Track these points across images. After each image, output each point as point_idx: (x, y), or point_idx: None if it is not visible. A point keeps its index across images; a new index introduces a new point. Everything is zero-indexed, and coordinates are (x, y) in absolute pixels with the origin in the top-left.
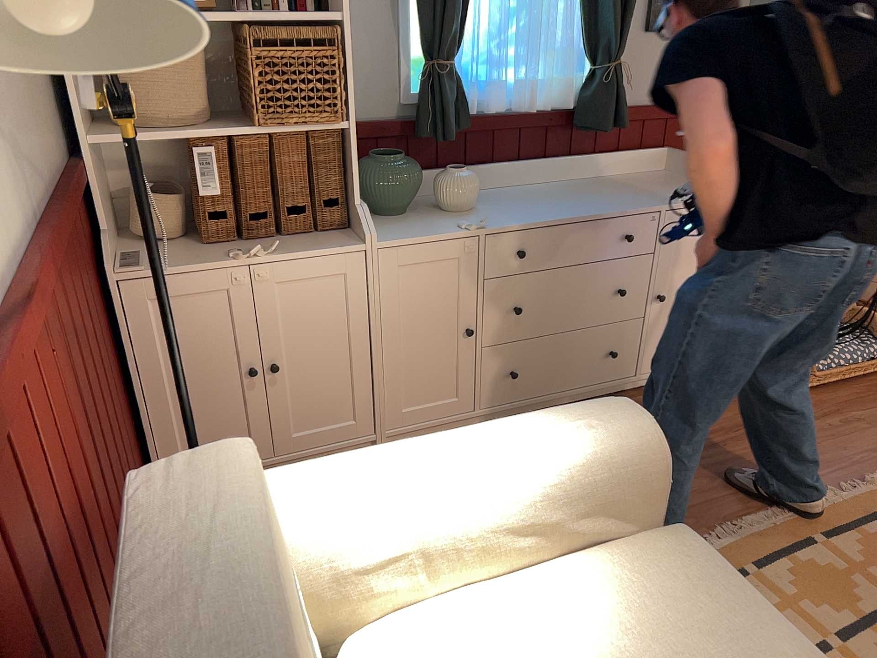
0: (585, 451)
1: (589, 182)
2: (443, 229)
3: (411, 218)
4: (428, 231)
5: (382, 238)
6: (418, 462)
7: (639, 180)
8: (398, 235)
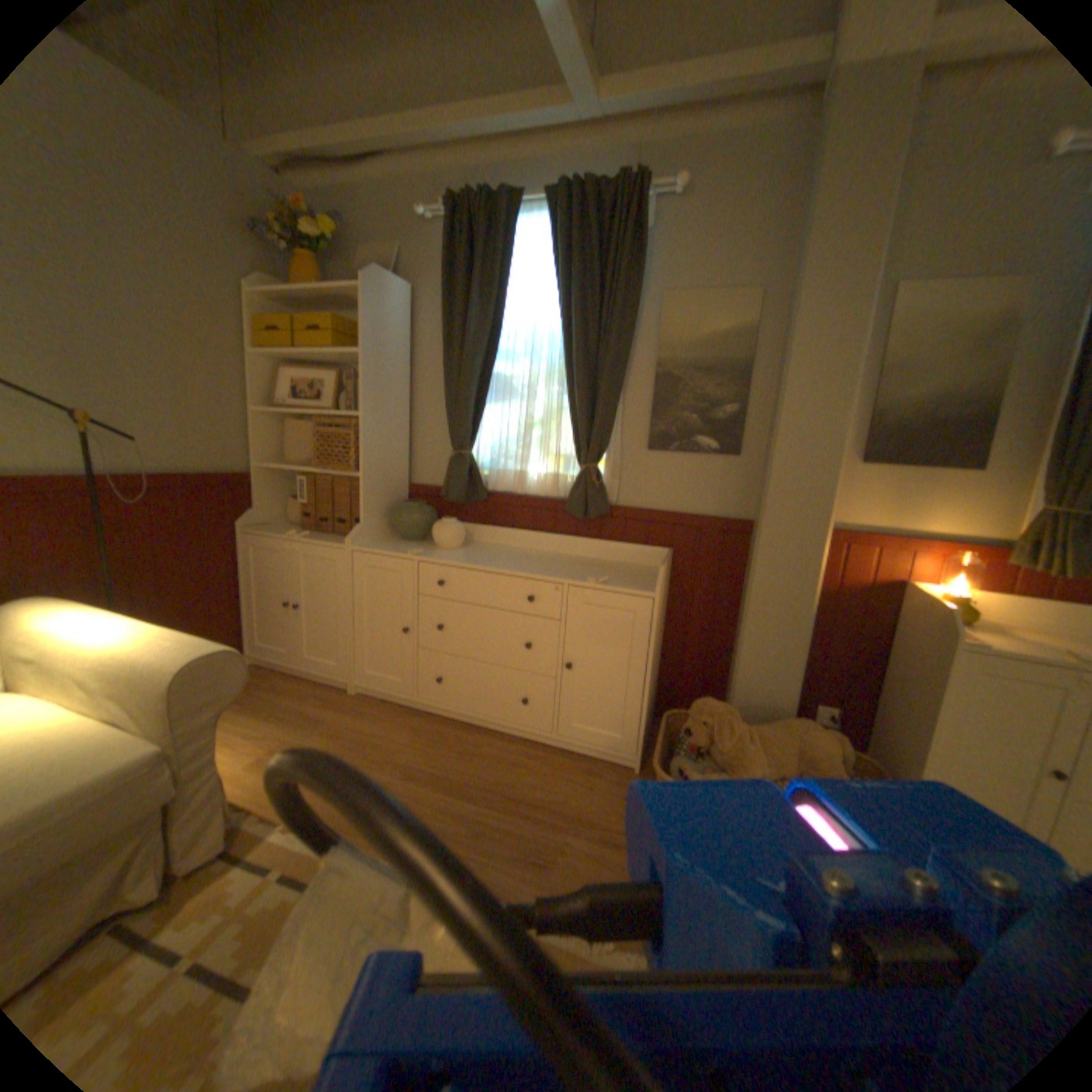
0: (140, 655)
1: (578, 559)
2: (401, 551)
3: (410, 544)
4: (391, 550)
5: (363, 546)
6: (97, 622)
7: (619, 567)
8: (372, 547)
